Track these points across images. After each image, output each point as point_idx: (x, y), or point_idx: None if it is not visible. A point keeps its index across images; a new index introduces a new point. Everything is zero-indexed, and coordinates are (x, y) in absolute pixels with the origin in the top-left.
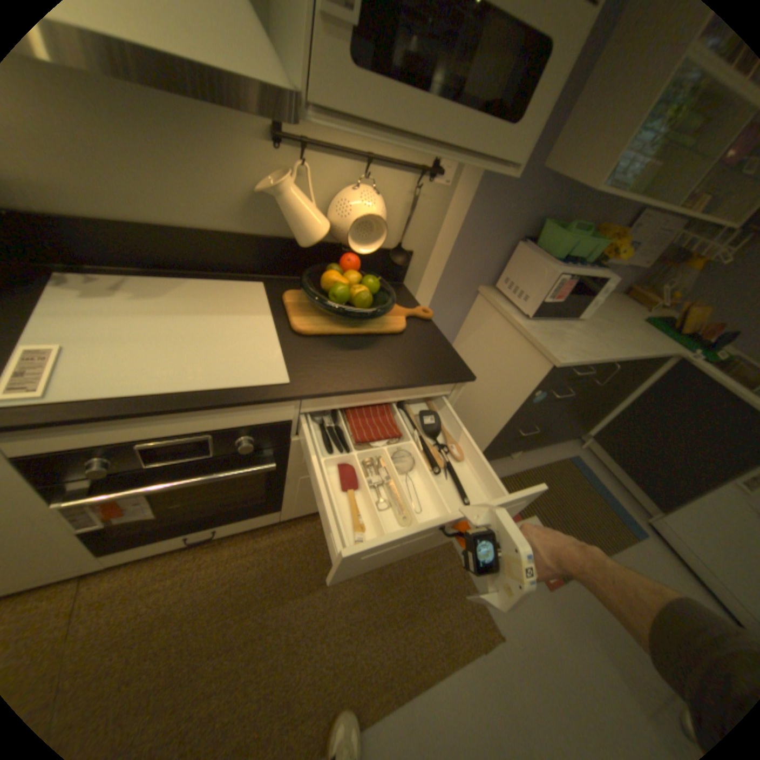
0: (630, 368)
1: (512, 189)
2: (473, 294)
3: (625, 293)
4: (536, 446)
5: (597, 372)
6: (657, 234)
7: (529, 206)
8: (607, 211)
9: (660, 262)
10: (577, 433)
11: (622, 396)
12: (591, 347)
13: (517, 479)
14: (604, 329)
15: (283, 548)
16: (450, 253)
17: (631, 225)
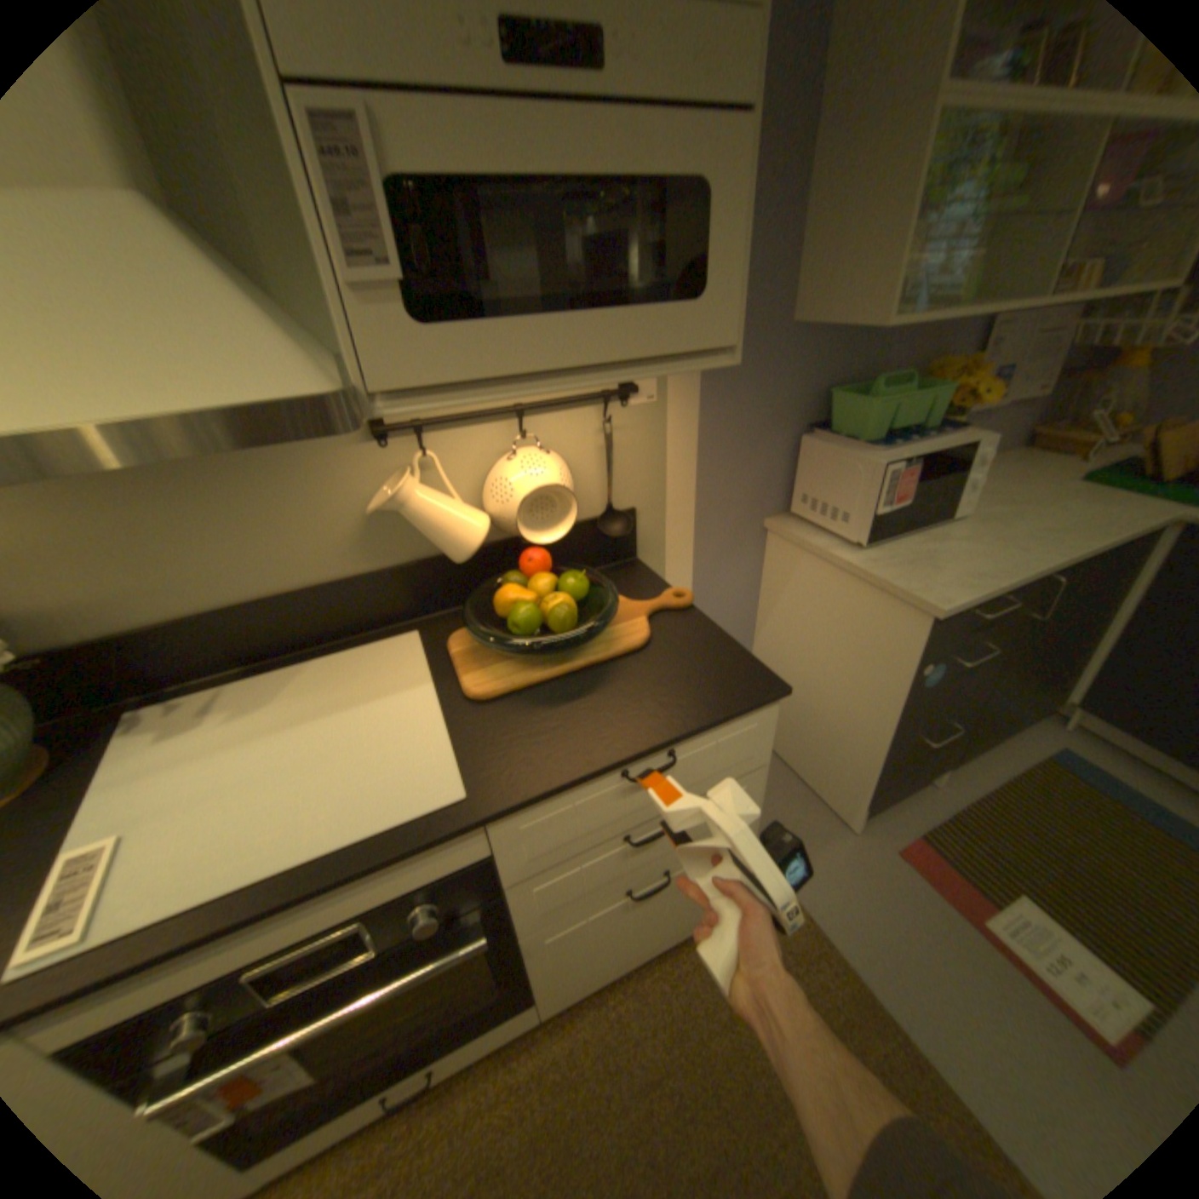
0: (1088, 573)
1: (755, 370)
2: (757, 534)
3: (1027, 445)
4: (971, 755)
5: (1024, 601)
6: (1037, 343)
7: (794, 383)
8: (930, 342)
9: (1066, 379)
10: (1042, 708)
11: (1098, 621)
12: (993, 563)
13: (960, 826)
14: (1007, 521)
15: (557, 1076)
16: (695, 490)
17: (983, 346)
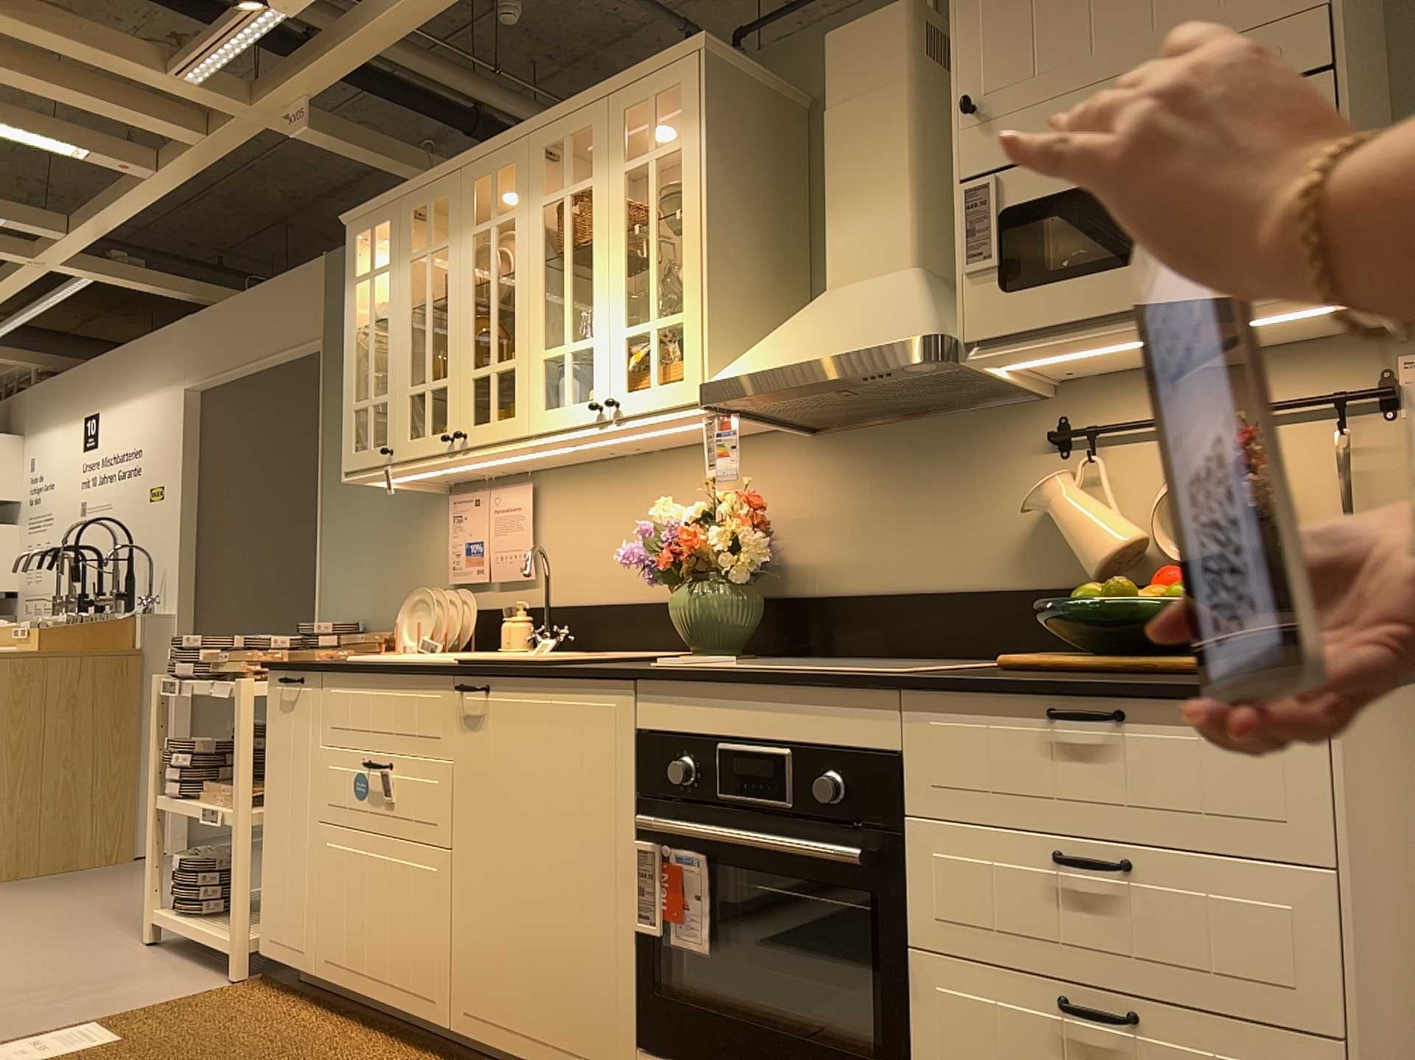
0: None
1: None
2: None
3: None
4: None
5: None
6: None
7: None
8: None
9: None
10: None
11: None
12: None
13: None
14: None
15: None
16: None
17: None
